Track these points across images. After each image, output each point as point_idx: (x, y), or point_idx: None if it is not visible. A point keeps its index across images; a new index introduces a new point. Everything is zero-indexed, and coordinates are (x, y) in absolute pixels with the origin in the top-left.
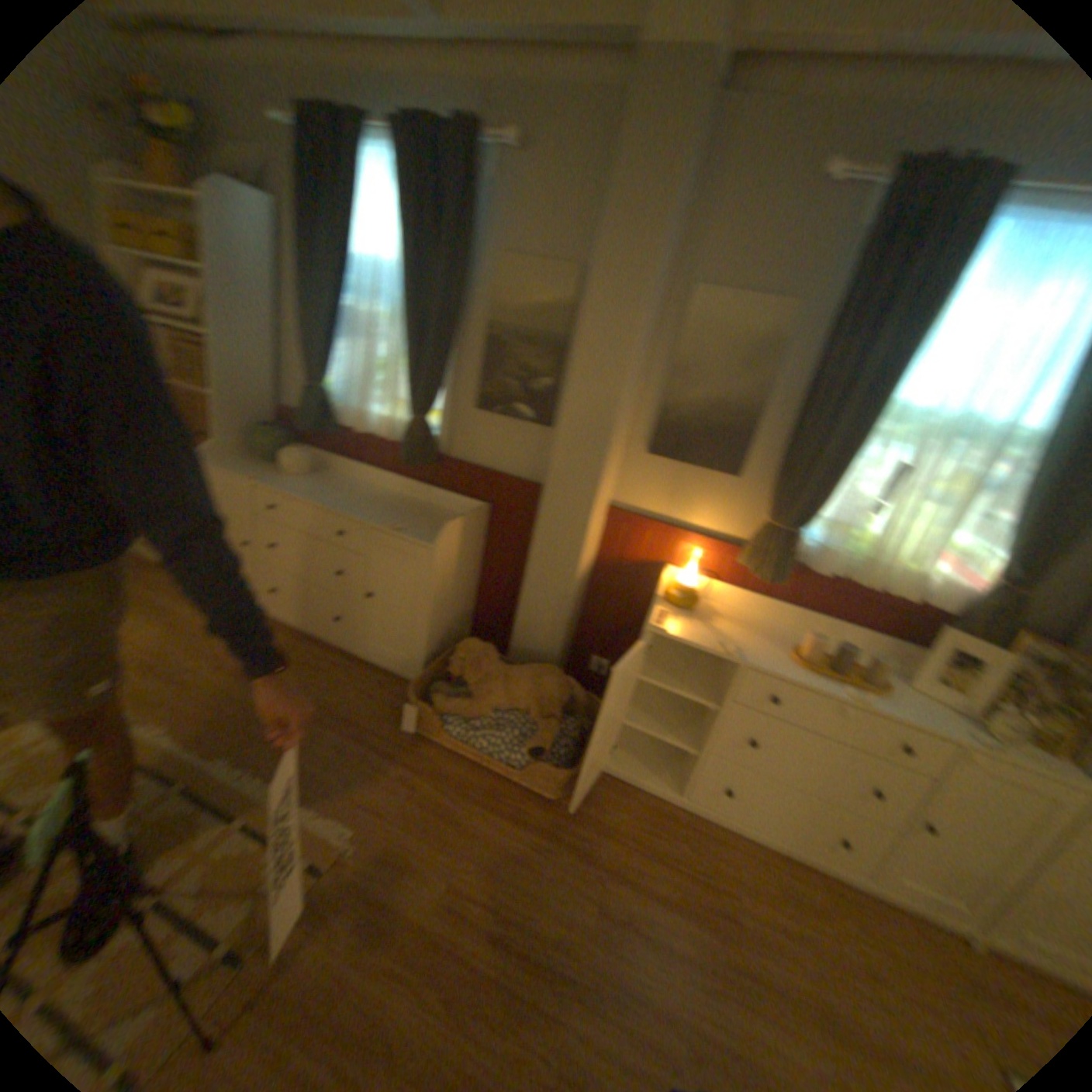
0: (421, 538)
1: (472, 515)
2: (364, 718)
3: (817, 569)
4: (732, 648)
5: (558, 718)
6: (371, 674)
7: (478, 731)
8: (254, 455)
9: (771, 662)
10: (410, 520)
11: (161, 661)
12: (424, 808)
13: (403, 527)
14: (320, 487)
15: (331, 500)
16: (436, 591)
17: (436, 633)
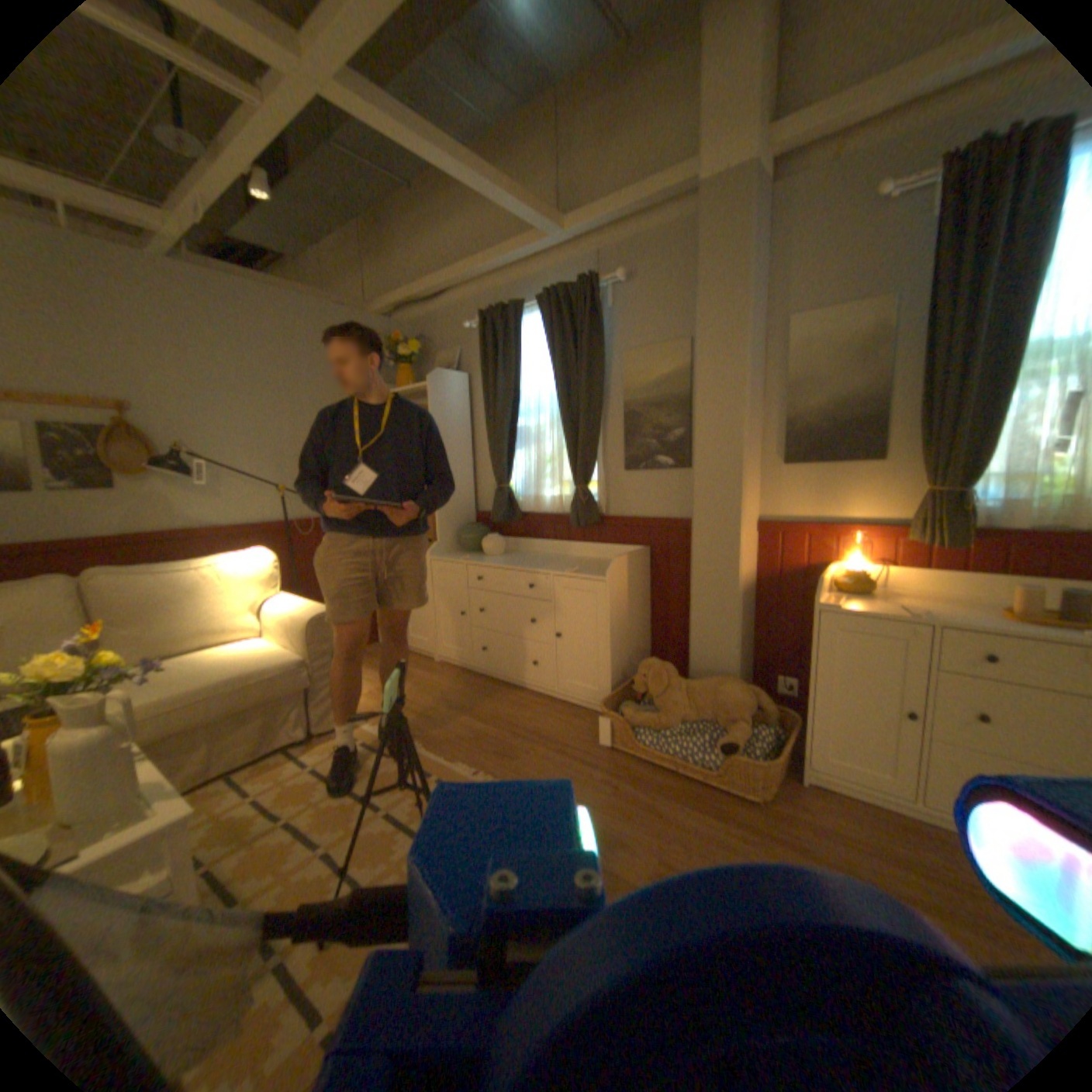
0: (596, 574)
1: (636, 553)
2: (567, 737)
3: (1011, 523)
4: (923, 612)
5: (749, 722)
6: (569, 708)
7: (671, 738)
8: (466, 549)
9: (978, 621)
10: (586, 566)
11: (414, 702)
12: (629, 802)
13: (581, 569)
14: (514, 558)
15: (523, 563)
16: (614, 618)
17: (620, 662)
